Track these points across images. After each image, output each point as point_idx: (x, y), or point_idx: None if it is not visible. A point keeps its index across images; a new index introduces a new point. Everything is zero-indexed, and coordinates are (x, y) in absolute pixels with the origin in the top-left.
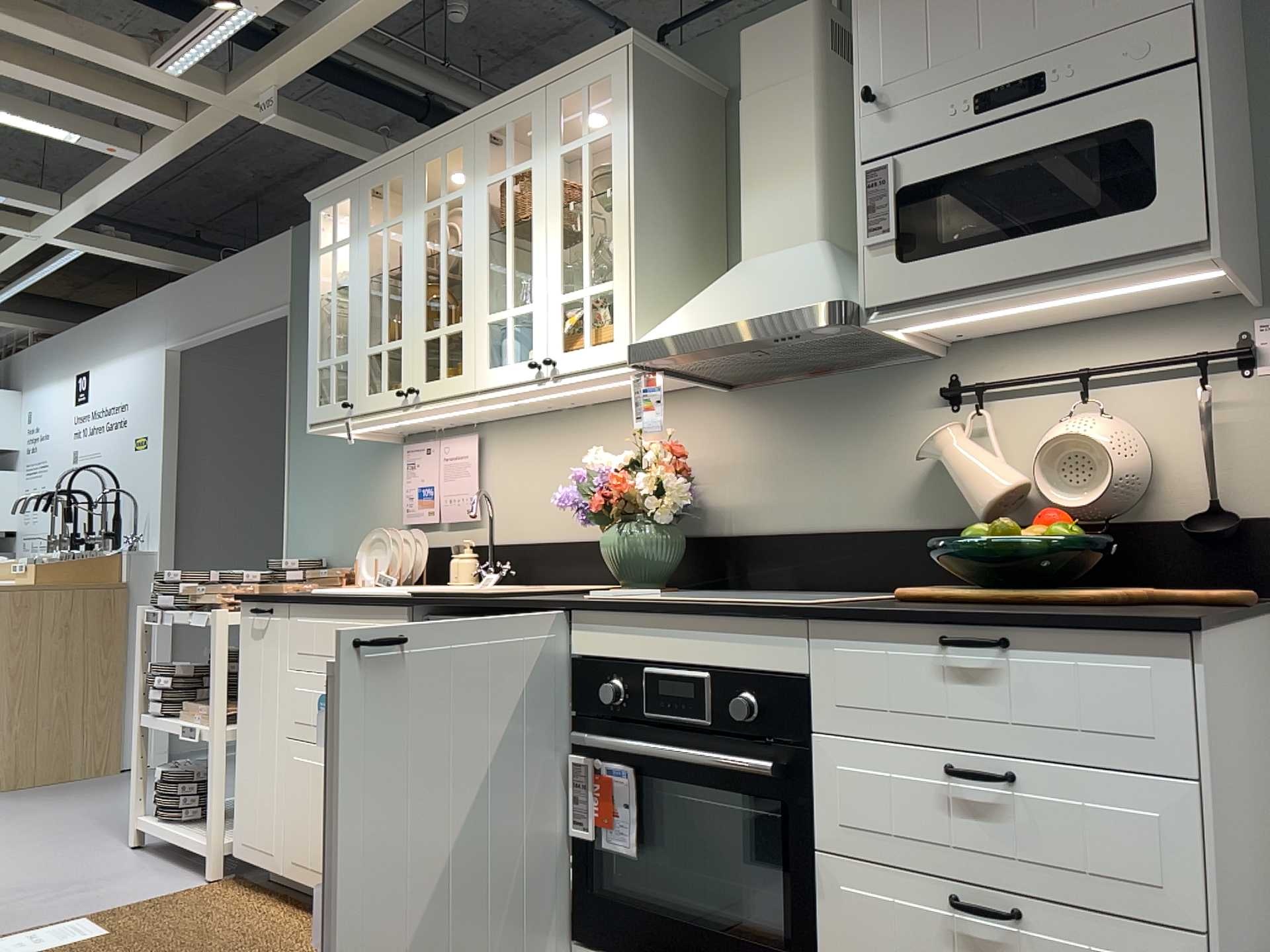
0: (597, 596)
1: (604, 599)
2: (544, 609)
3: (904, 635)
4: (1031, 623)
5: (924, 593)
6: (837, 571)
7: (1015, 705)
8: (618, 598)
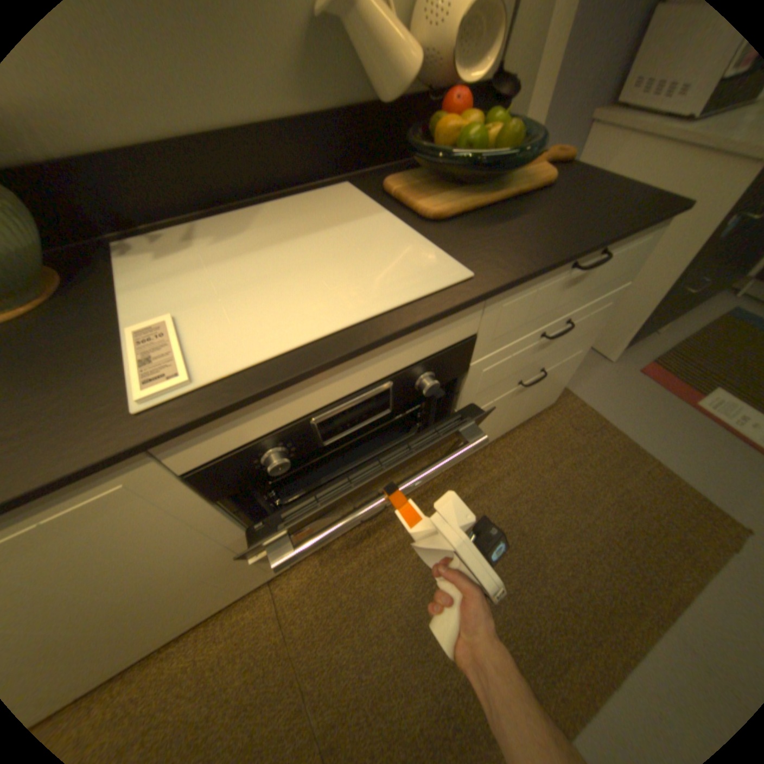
0: (147, 395)
1: (179, 393)
2: (73, 480)
3: (550, 273)
4: (630, 234)
5: (416, 200)
6: (235, 177)
7: (587, 285)
8: (200, 377)
